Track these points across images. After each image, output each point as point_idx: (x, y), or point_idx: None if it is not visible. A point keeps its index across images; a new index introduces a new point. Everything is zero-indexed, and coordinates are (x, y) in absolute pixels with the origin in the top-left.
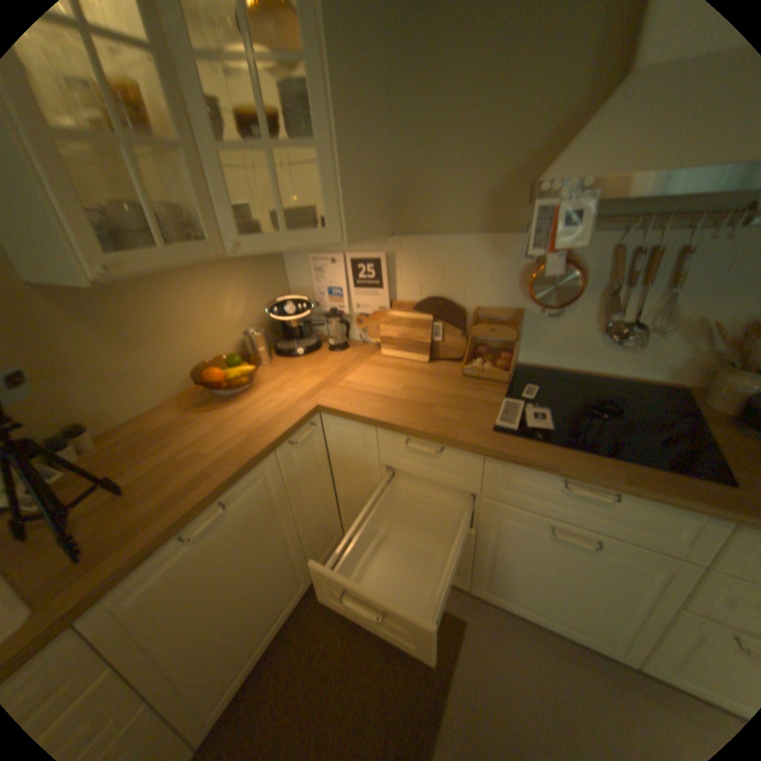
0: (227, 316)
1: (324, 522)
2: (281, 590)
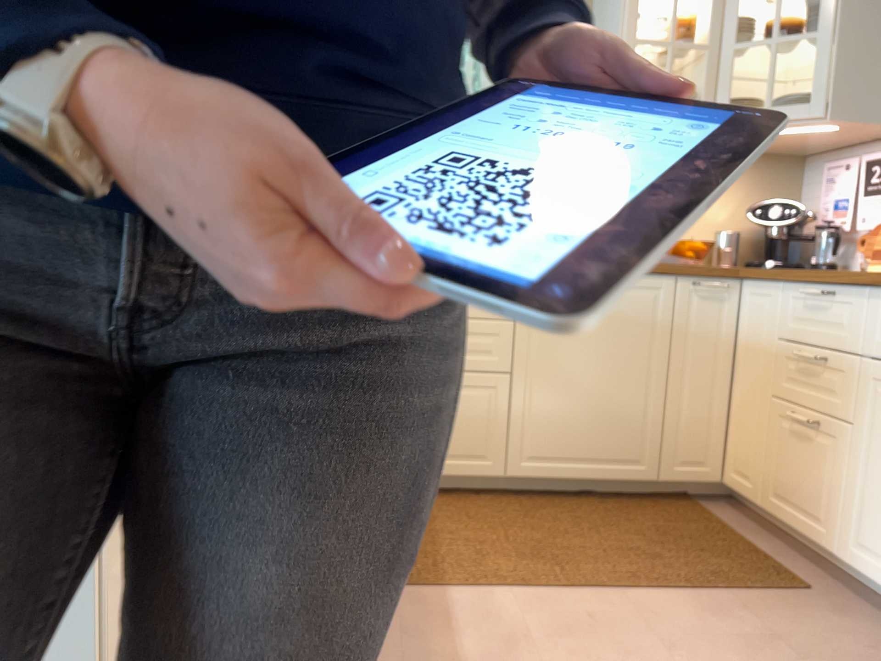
0: (710, 215)
1: (701, 425)
2: (624, 435)
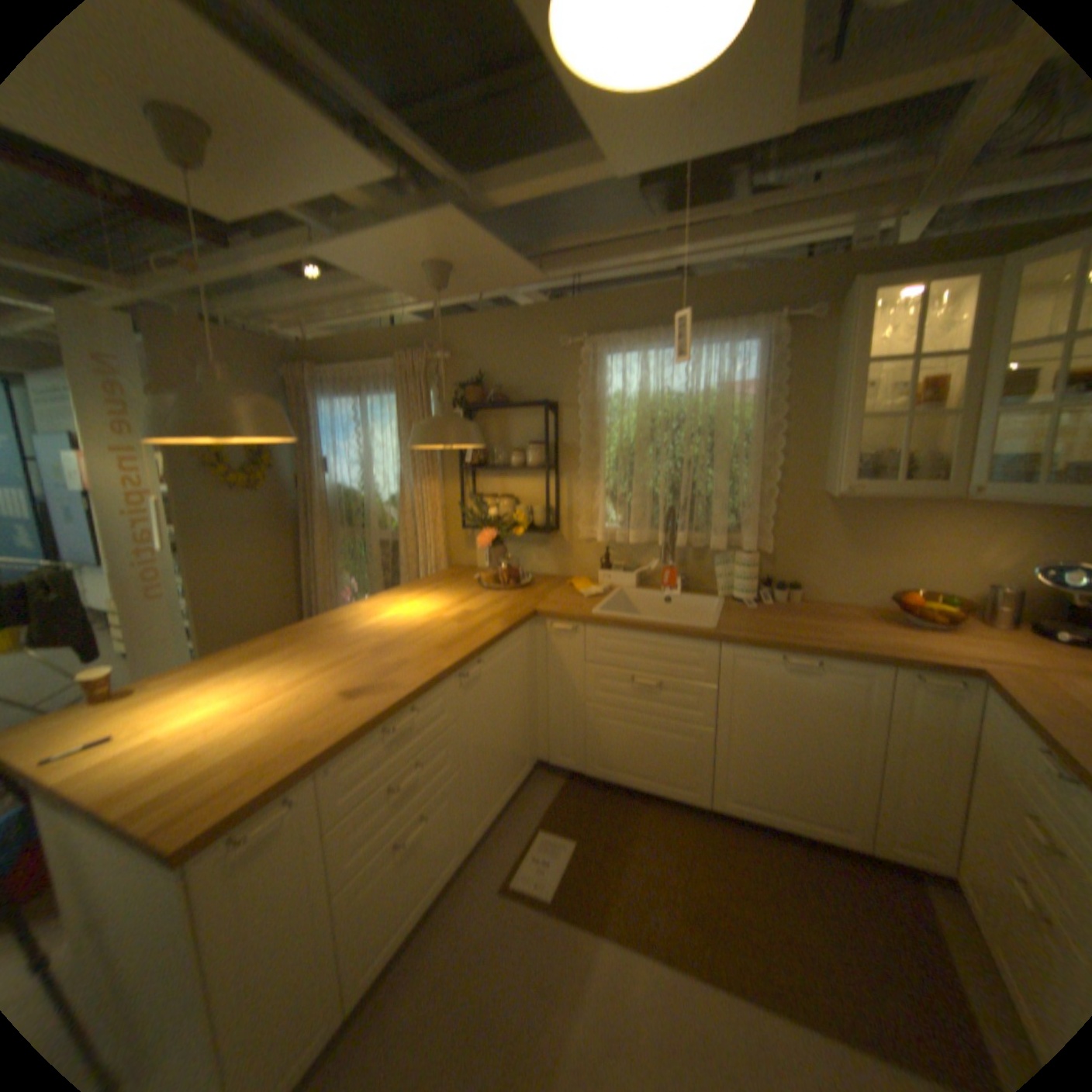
0: (987, 564)
1: (928, 818)
2: (832, 806)
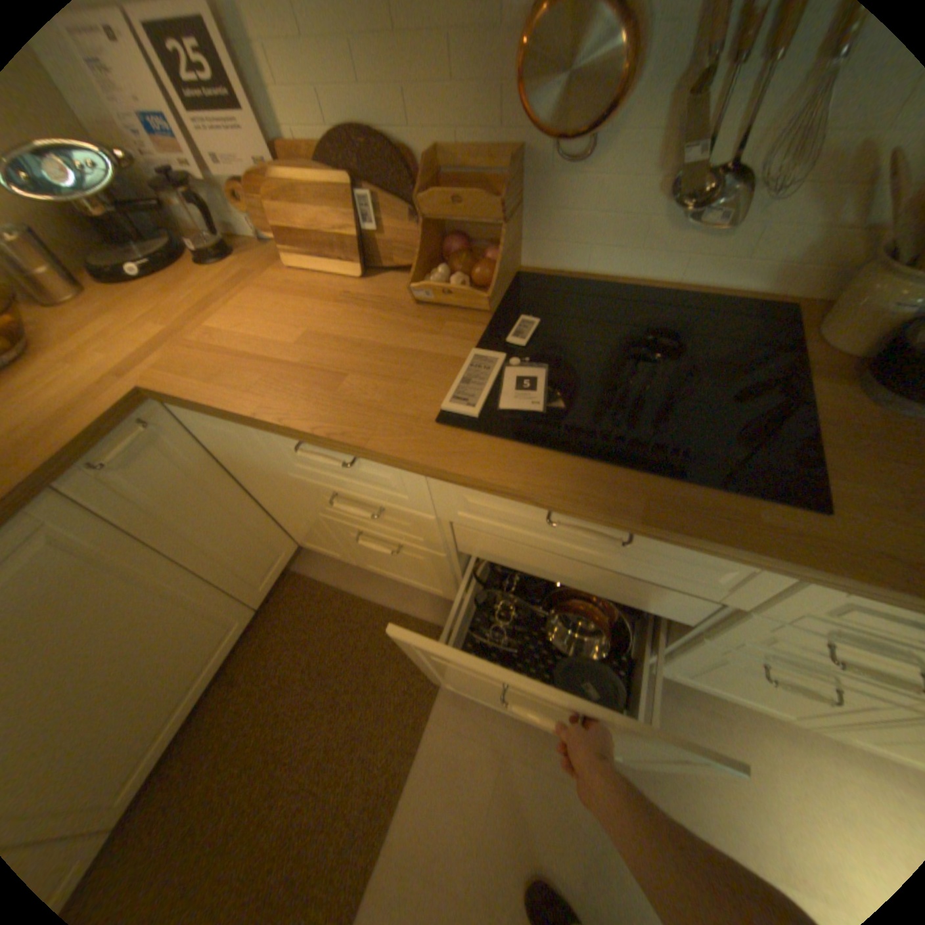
0: None
1: (250, 545)
2: (192, 645)
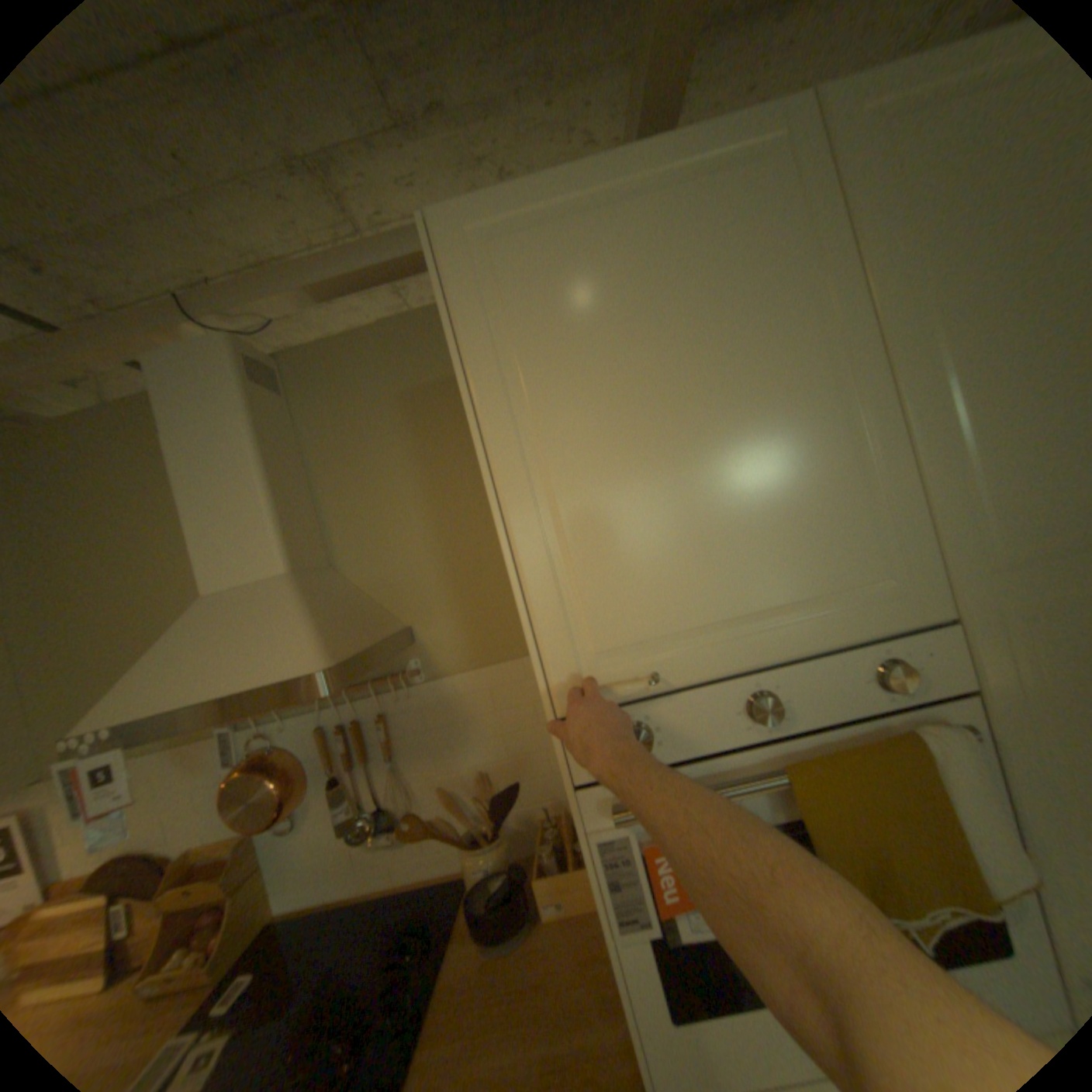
0: None
1: None
2: None
